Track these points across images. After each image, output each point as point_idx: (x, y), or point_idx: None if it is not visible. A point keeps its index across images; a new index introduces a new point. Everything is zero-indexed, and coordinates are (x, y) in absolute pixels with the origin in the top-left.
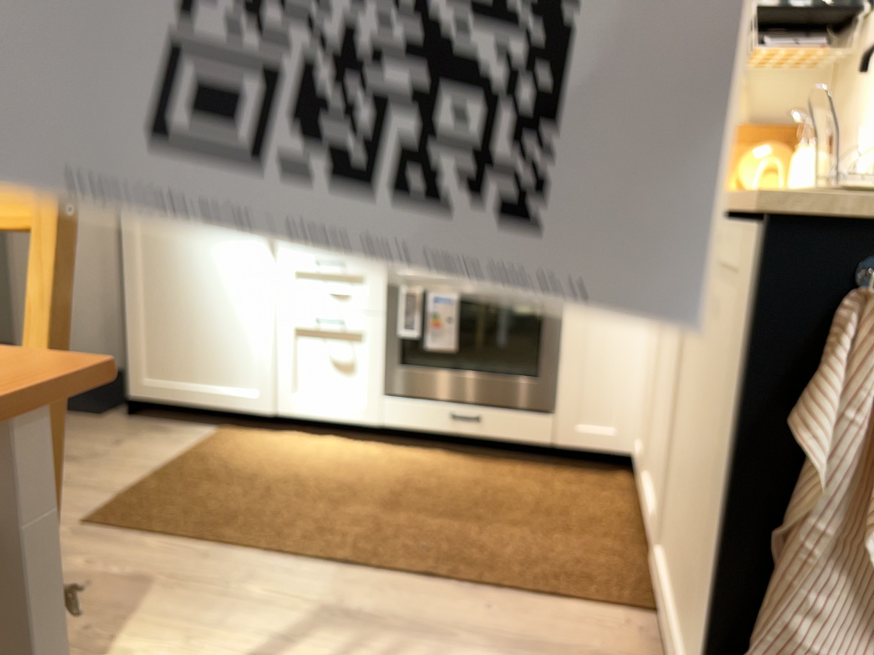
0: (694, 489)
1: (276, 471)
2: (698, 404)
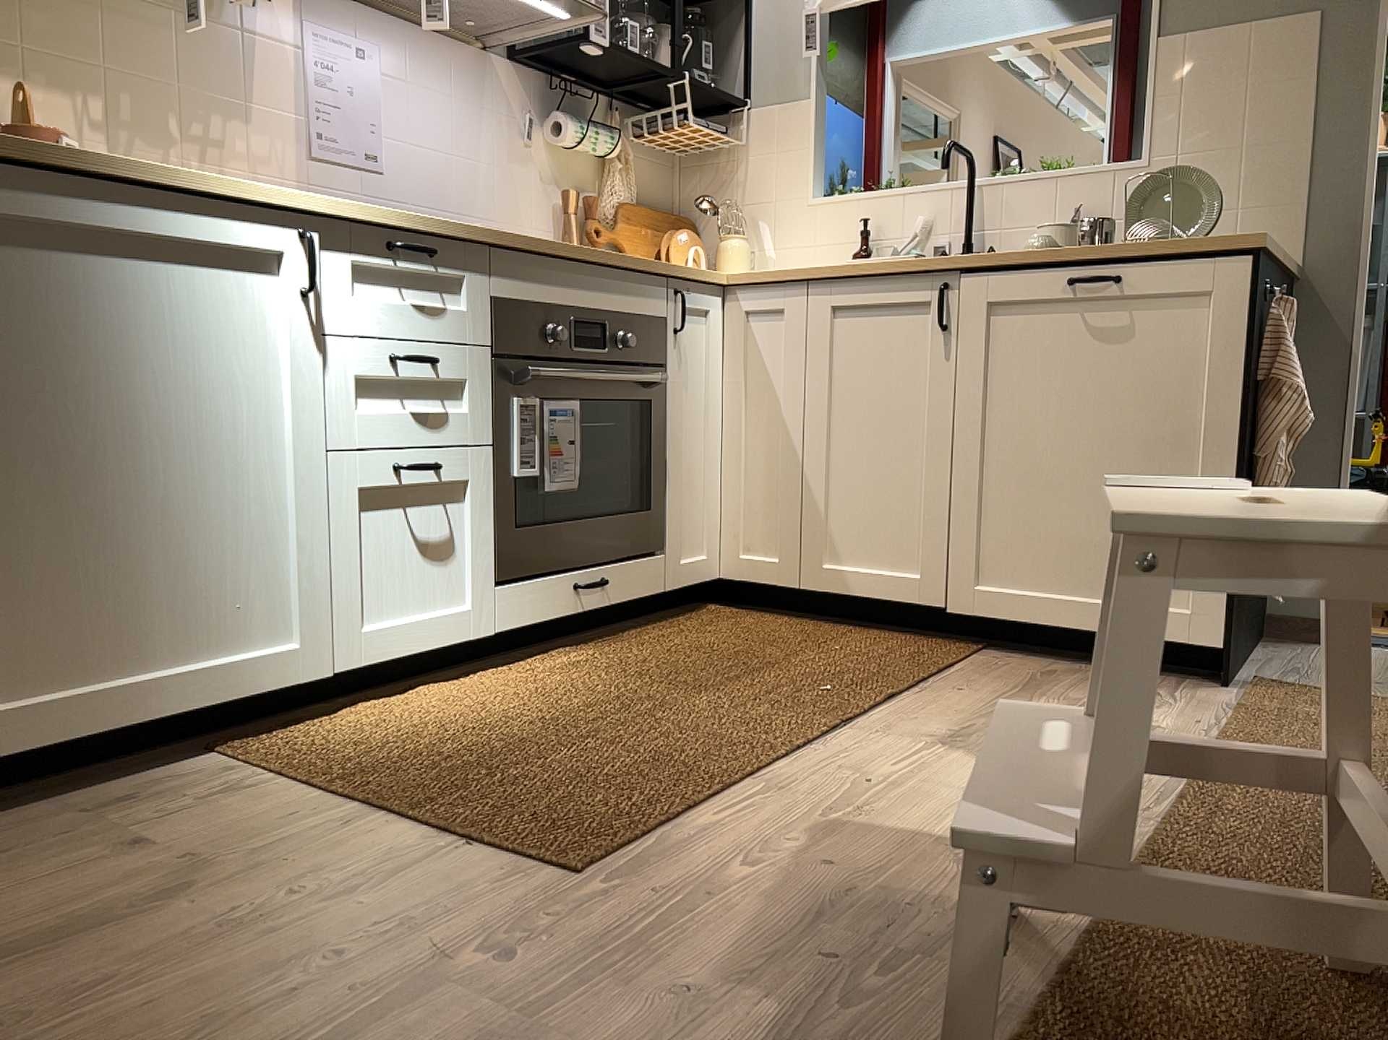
0: (1058, 492)
1: (507, 728)
2: (1039, 425)
